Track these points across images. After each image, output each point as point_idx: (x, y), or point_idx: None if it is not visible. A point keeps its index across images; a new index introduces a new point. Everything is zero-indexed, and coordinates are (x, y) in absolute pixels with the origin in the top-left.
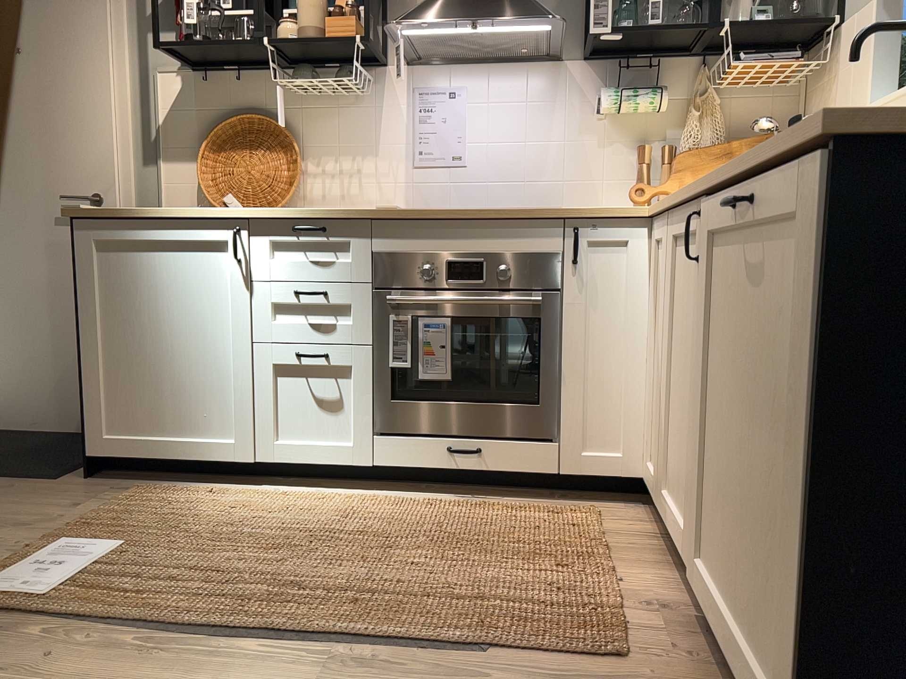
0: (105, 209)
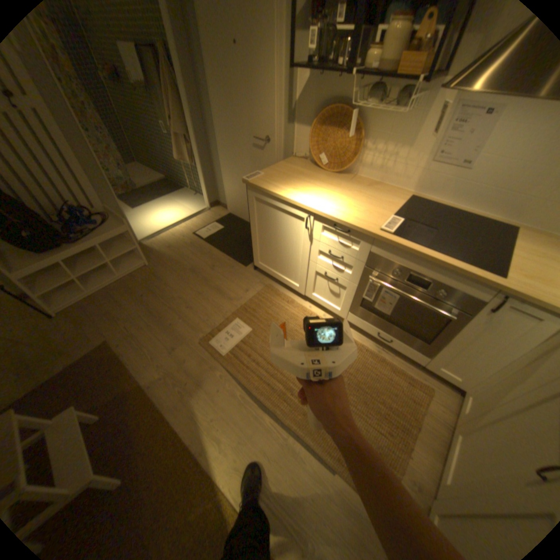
0: (258, 184)
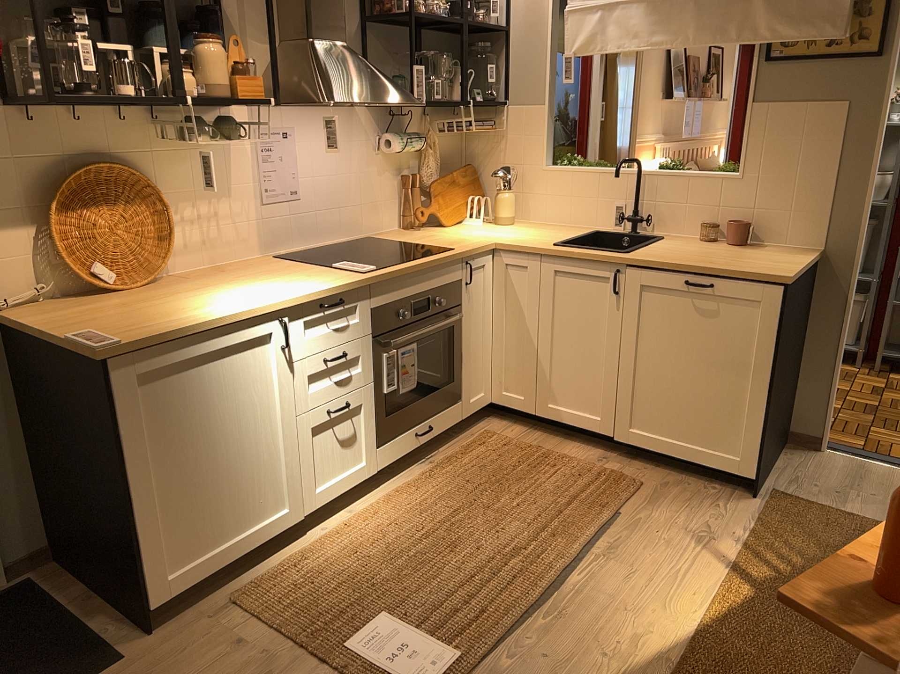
0: (143, 335)
